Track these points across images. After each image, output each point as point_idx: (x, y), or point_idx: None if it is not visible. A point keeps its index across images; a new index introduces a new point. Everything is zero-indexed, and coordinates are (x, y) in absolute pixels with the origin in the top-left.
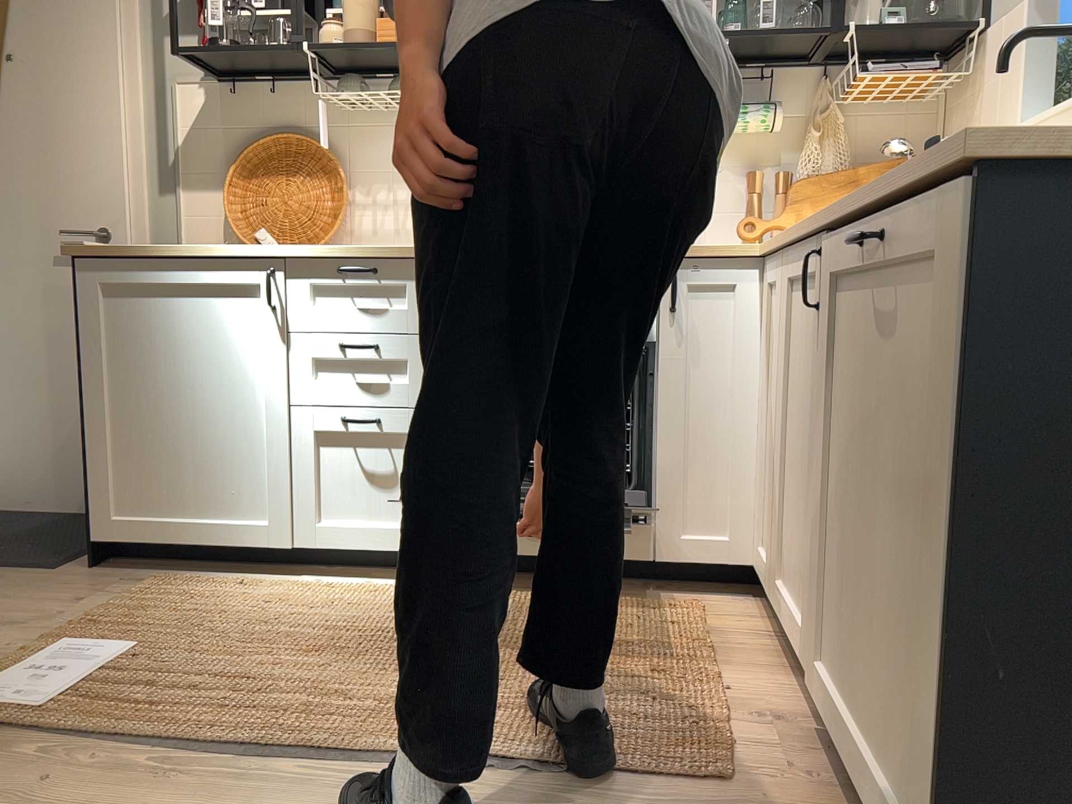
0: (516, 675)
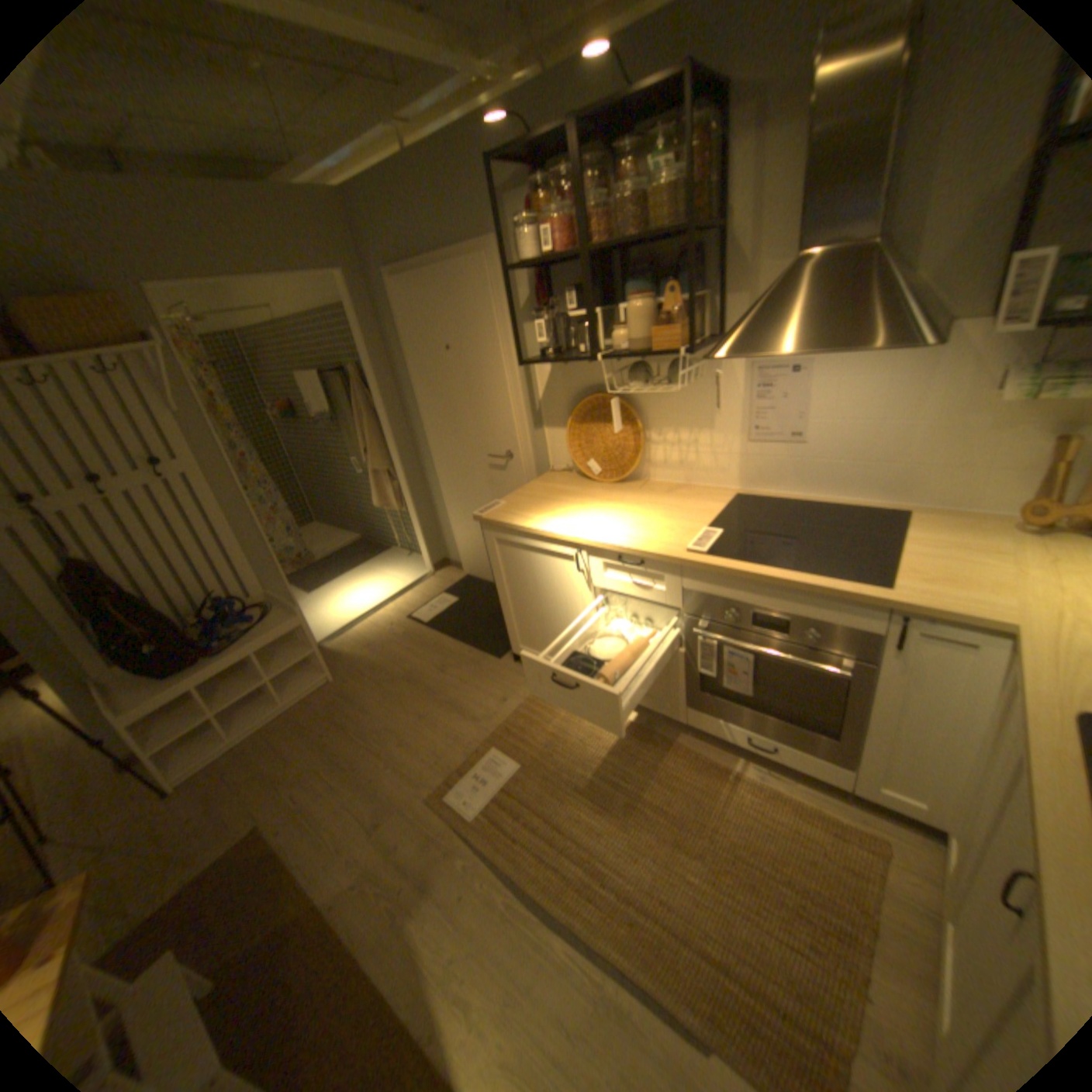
0: (707, 891)
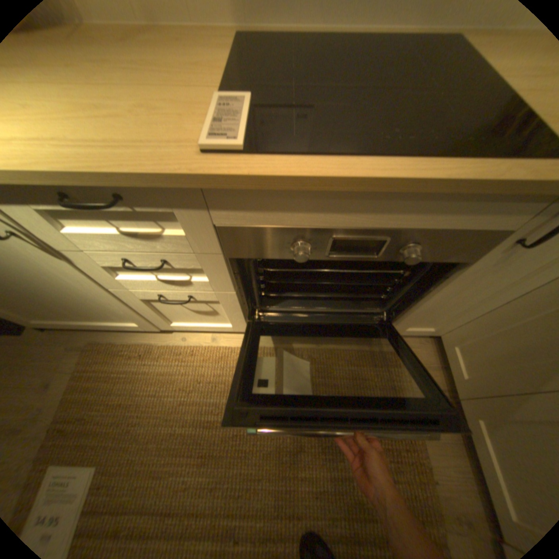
0: (317, 476)
